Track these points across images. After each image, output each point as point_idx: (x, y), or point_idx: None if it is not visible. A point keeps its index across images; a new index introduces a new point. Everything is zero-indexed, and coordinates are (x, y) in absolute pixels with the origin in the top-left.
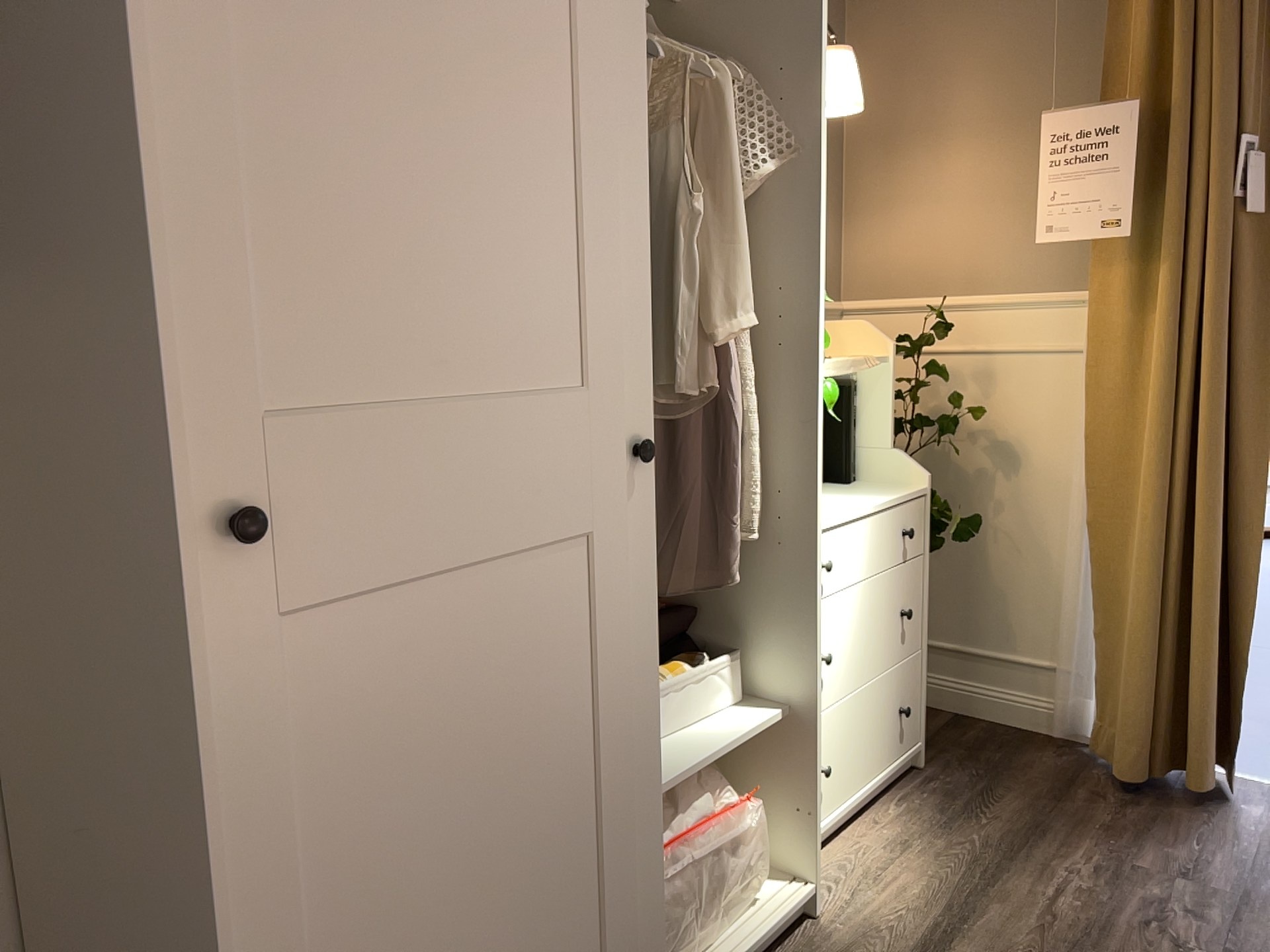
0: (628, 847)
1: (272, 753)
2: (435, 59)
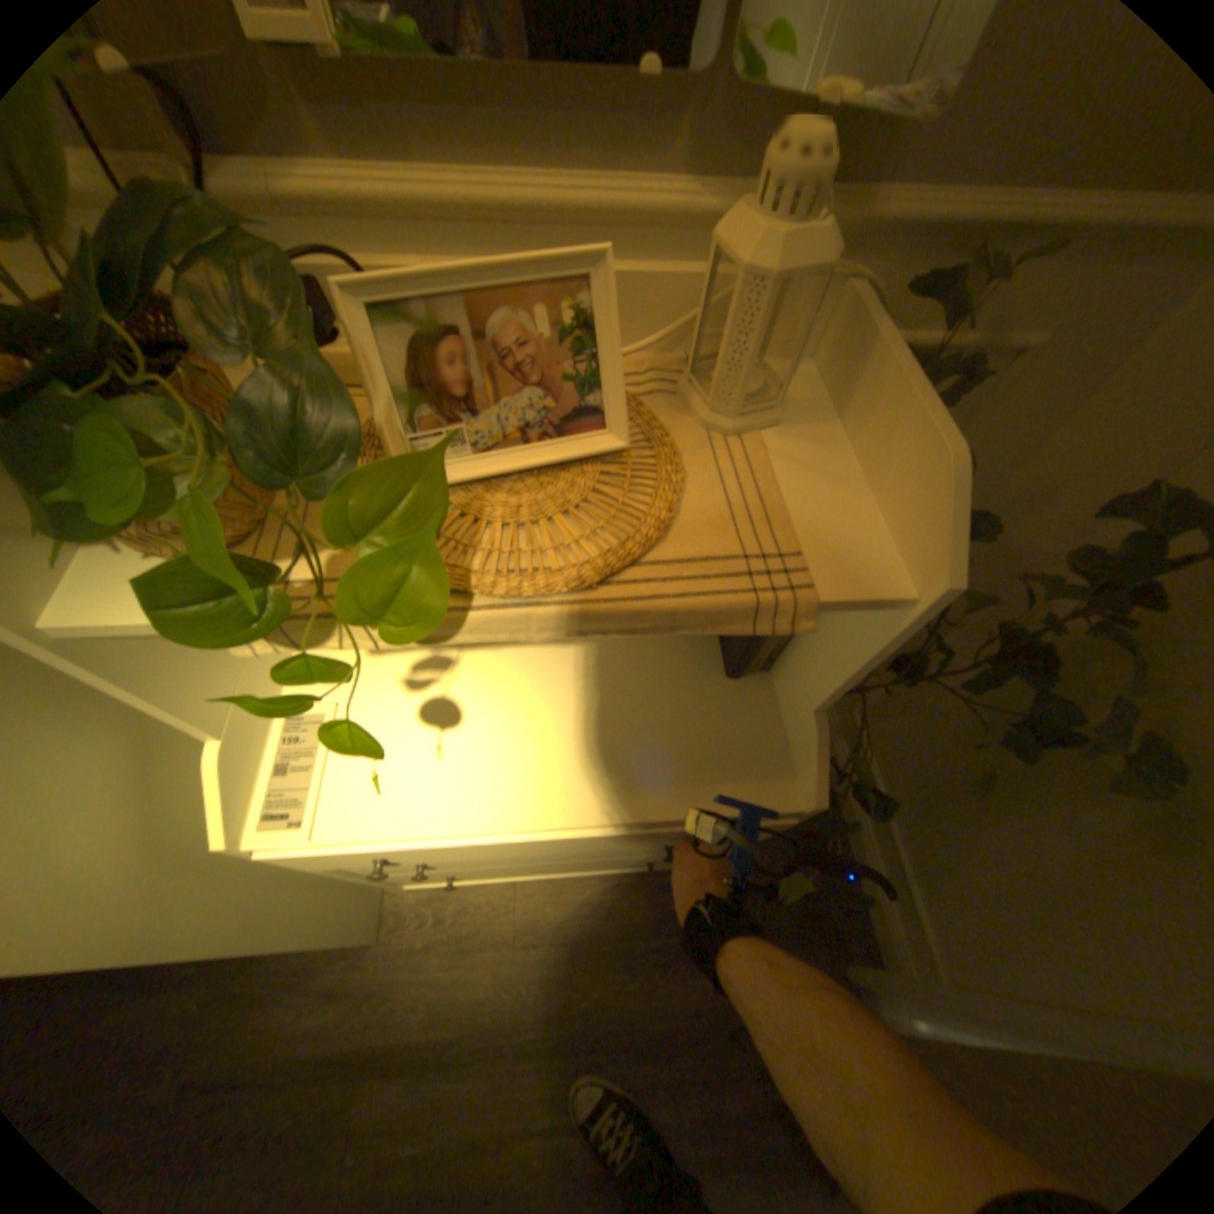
0: None
1: None
2: None
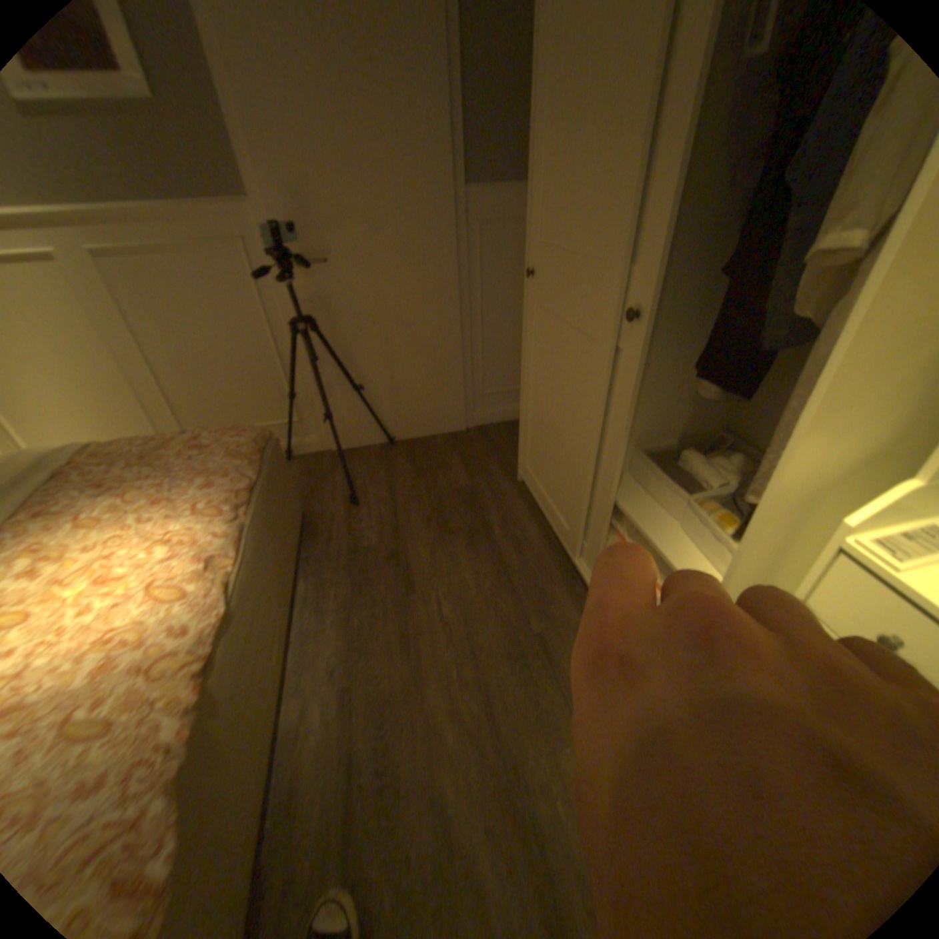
0: (591, 495)
1: (530, 340)
2: (582, 85)
